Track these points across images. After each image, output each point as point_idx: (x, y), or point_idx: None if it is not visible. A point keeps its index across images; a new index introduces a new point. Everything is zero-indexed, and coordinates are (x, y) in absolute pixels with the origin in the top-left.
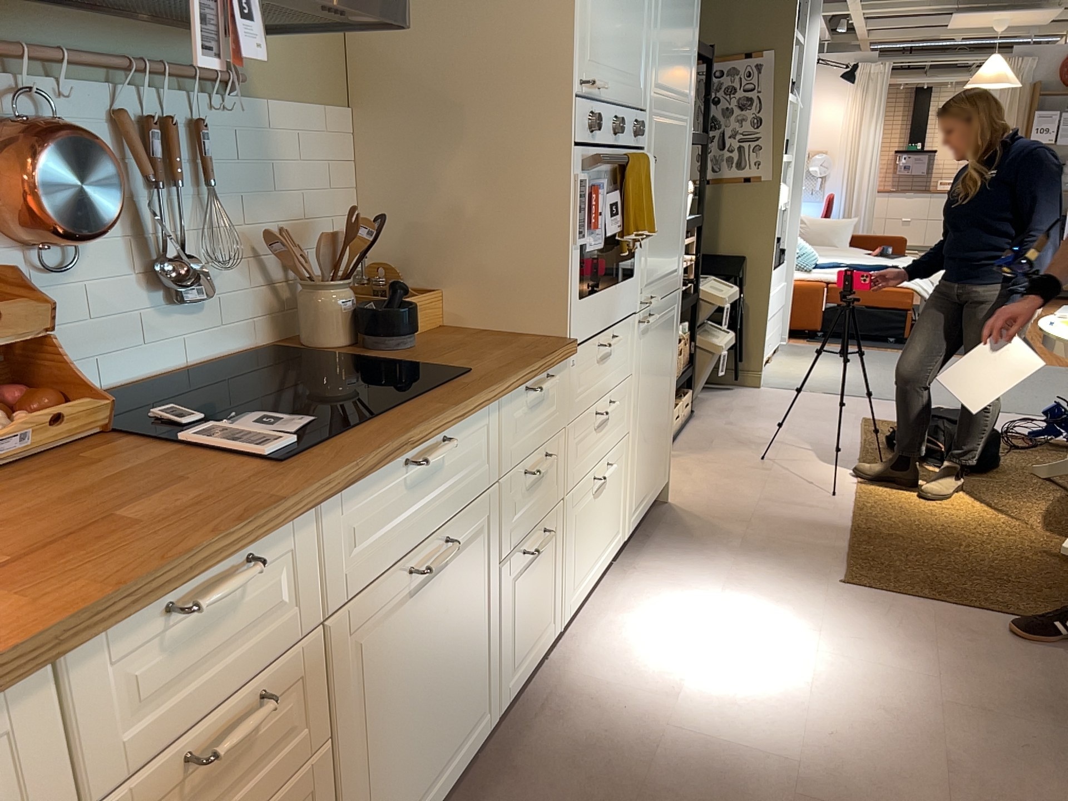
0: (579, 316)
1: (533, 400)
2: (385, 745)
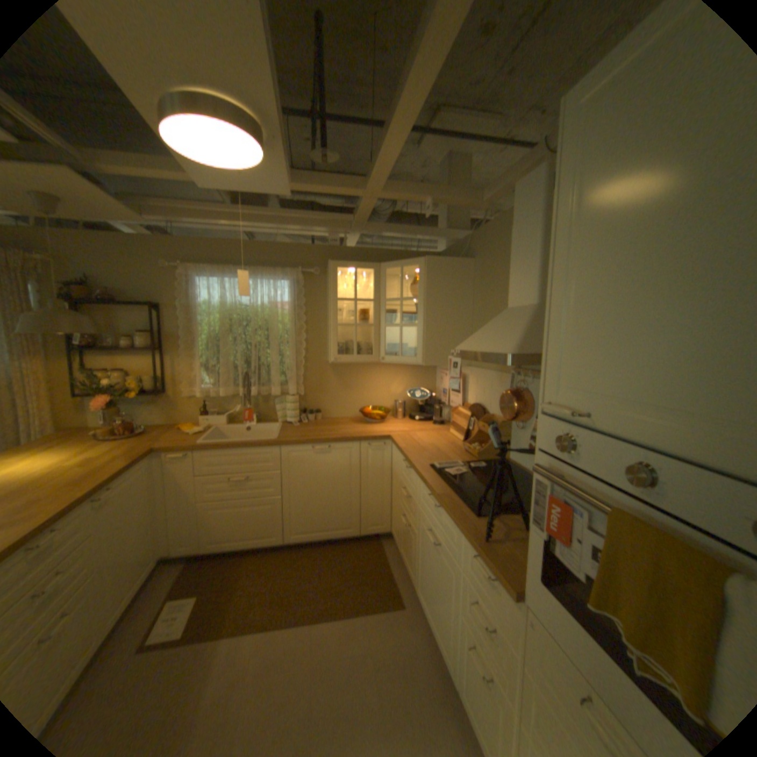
0: (539, 599)
1: (486, 576)
2: (424, 569)
